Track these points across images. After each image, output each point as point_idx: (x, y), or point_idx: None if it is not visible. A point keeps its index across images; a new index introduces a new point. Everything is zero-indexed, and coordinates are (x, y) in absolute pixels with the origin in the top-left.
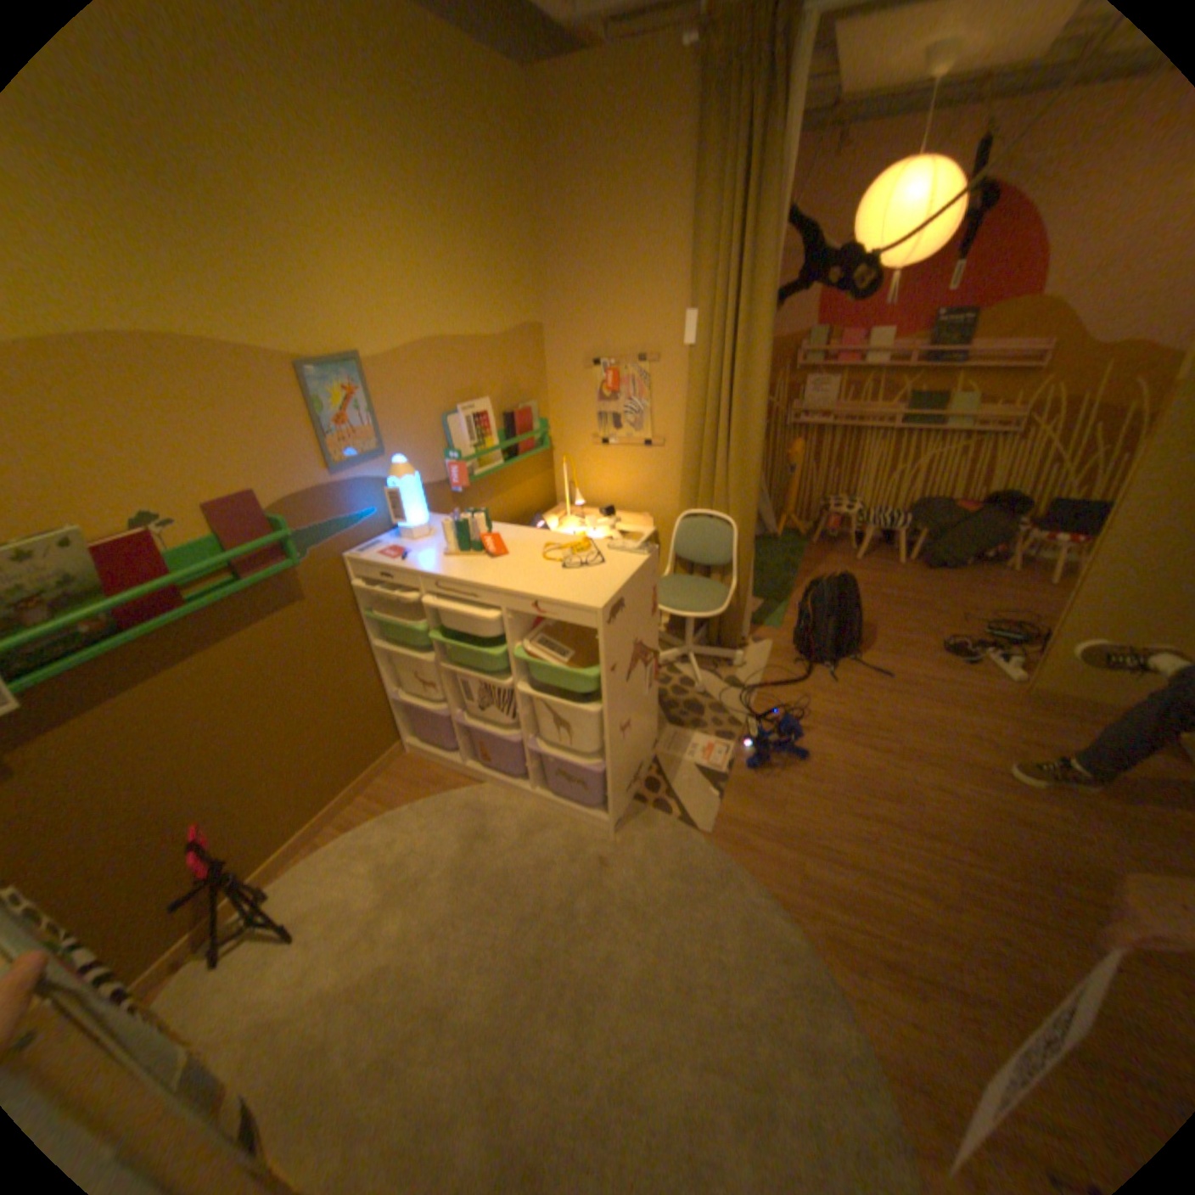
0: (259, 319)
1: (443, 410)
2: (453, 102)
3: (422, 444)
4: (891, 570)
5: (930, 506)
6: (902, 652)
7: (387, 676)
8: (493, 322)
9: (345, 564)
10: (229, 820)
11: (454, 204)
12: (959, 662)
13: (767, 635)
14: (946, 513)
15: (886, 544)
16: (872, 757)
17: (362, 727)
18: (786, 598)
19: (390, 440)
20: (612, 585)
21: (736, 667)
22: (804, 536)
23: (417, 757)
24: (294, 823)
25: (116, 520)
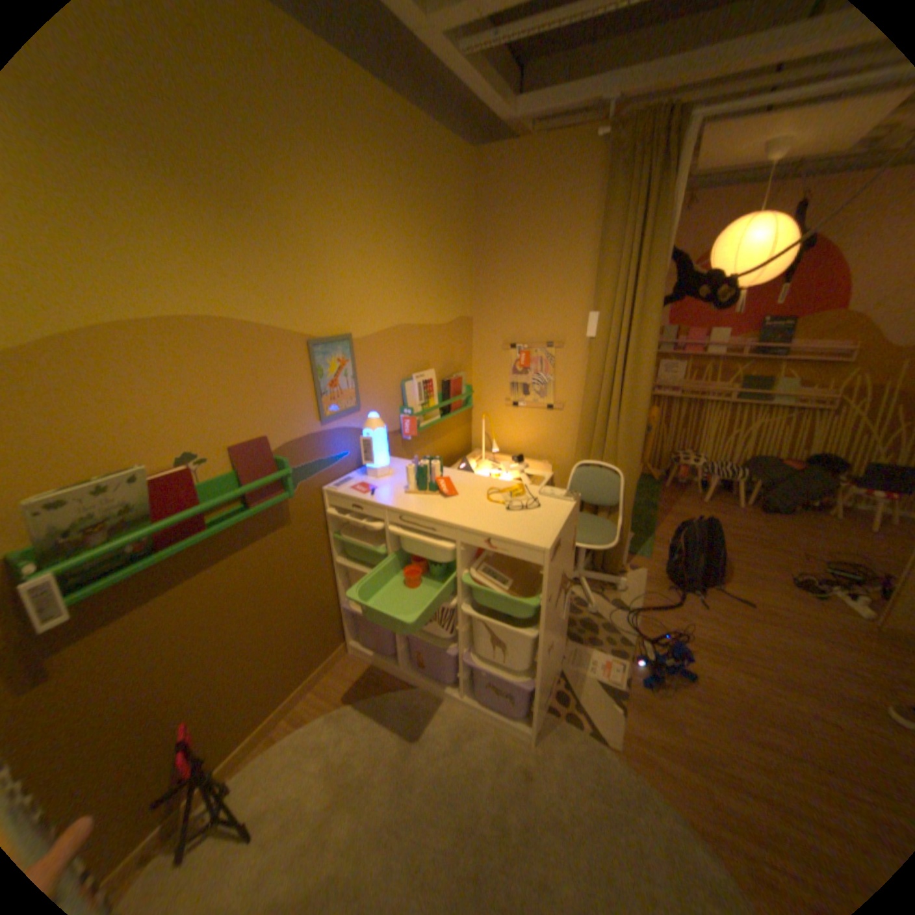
0: (289, 309)
1: (402, 377)
2: (430, 167)
3: (386, 403)
4: (735, 512)
5: (763, 463)
6: (760, 586)
7: (343, 588)
8: (441, 315)
9: (324, 495)
10: (208, 716)
11: (424, 233)
12: (811, 598)
13: (642, 564)
14: (776, 469)
15: (726, 490)
16: (754, 684)
17: (318, 631)
18: (653, 533)
19: (365, 399)
20: (553, 528)
21: (621, 591)
22: (658, 481)
23: (358, 658)
24: (257, 718)
25: (167, 459)
